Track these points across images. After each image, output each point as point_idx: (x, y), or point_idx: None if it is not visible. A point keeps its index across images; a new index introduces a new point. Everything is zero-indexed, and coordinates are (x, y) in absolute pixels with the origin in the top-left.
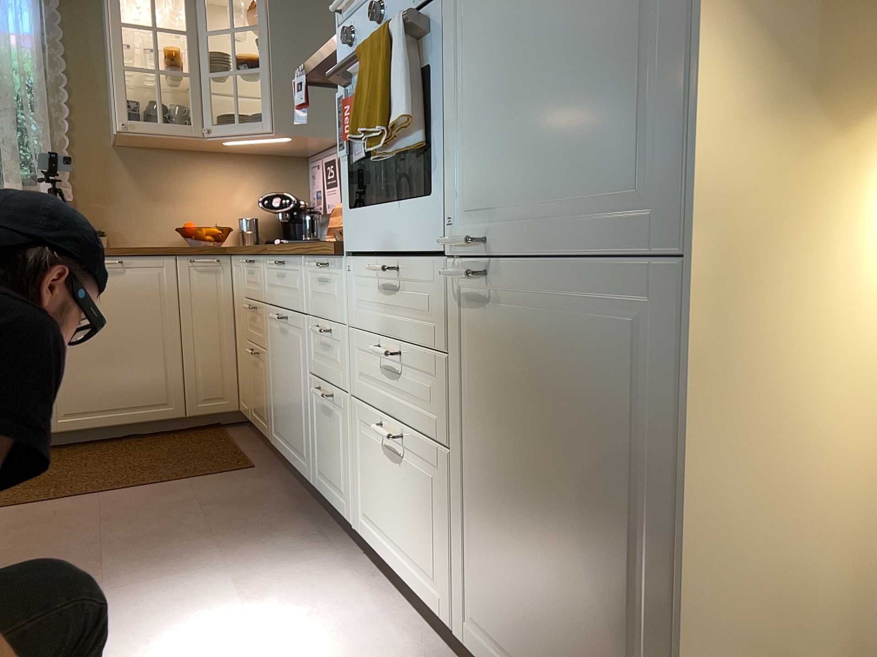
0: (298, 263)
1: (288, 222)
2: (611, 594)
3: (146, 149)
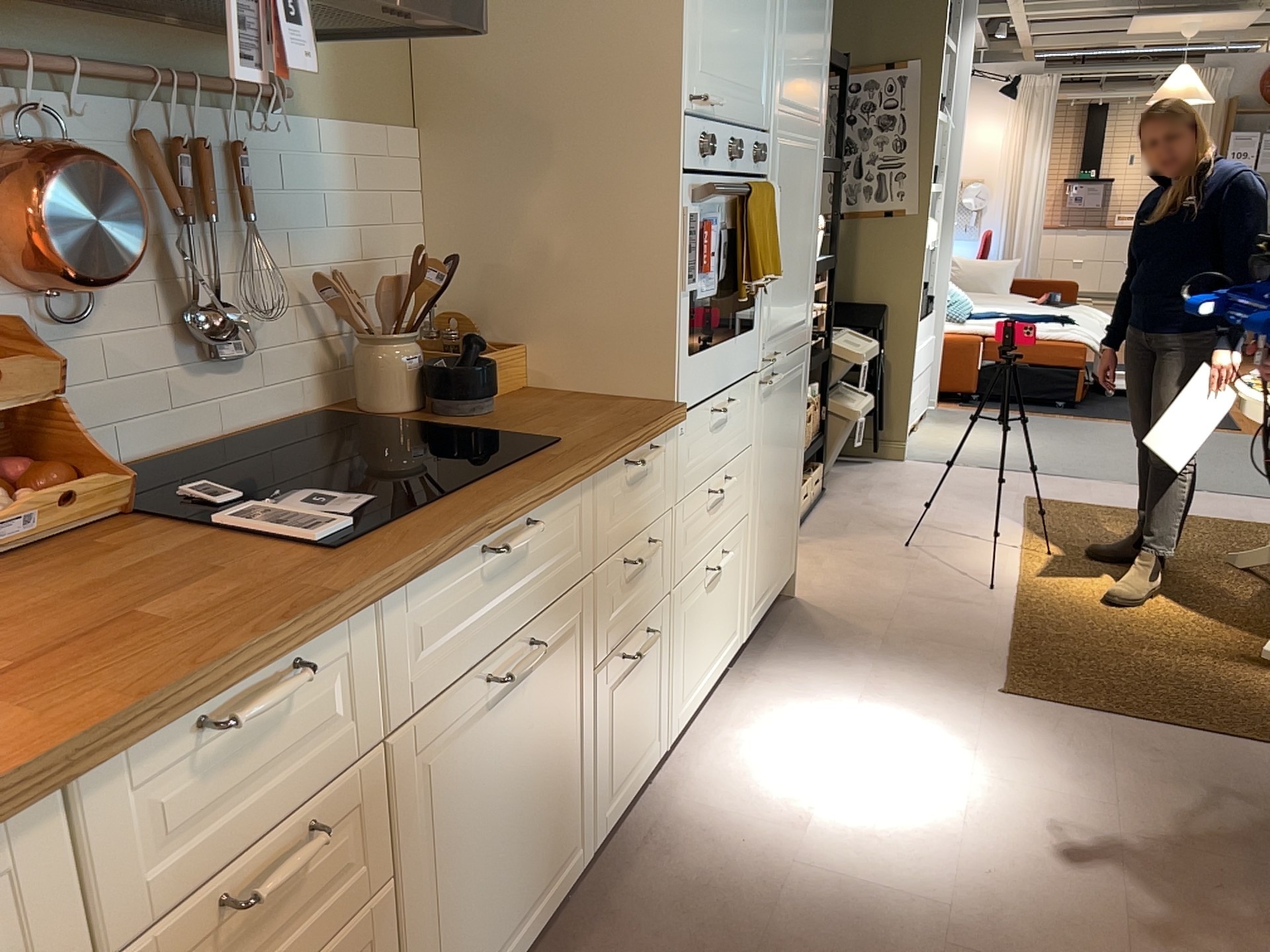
0: (579, 490)
1: None
2: (789, 492)
3: None
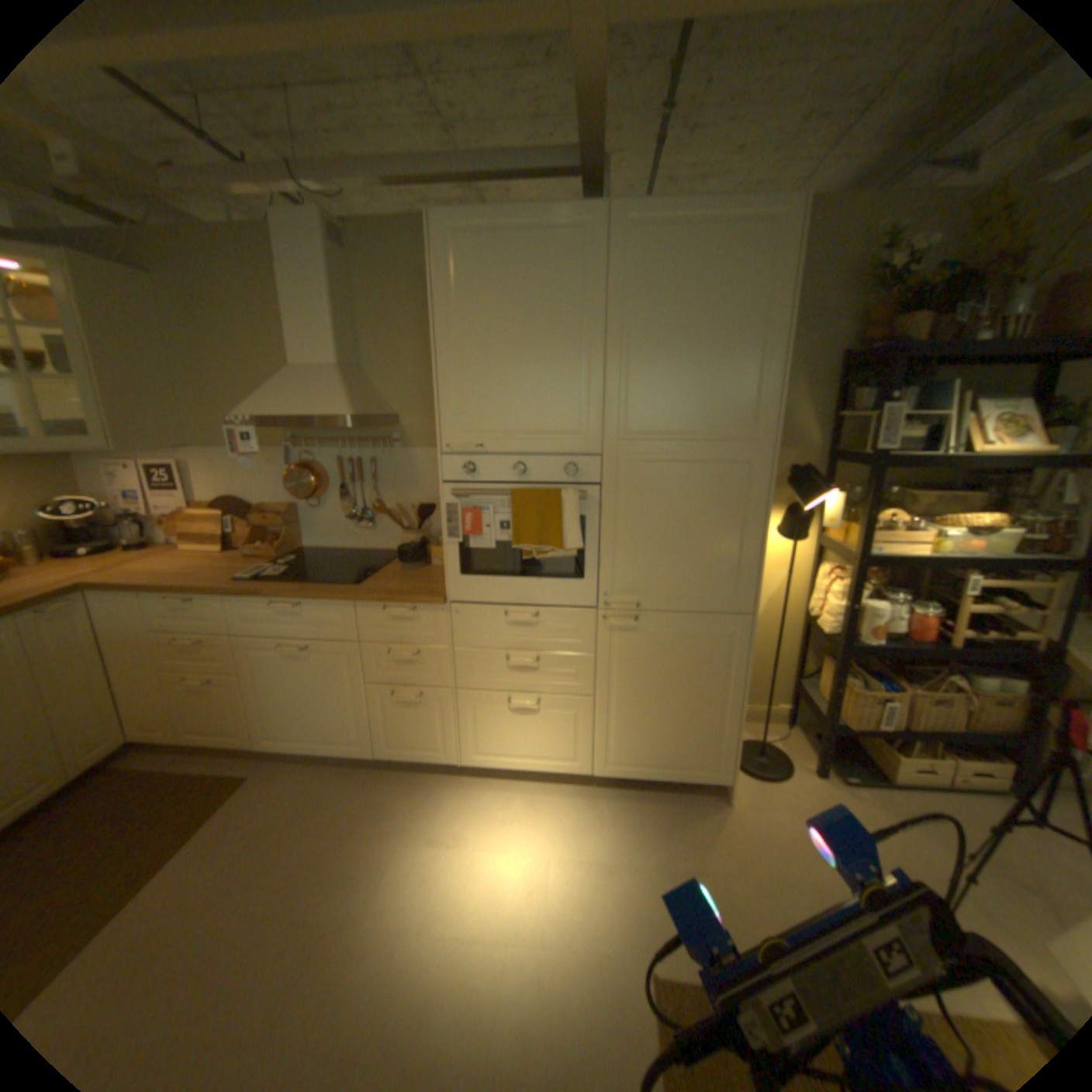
0: (339, 606)
1: (79, 529)
2: (703, 718)
3: None
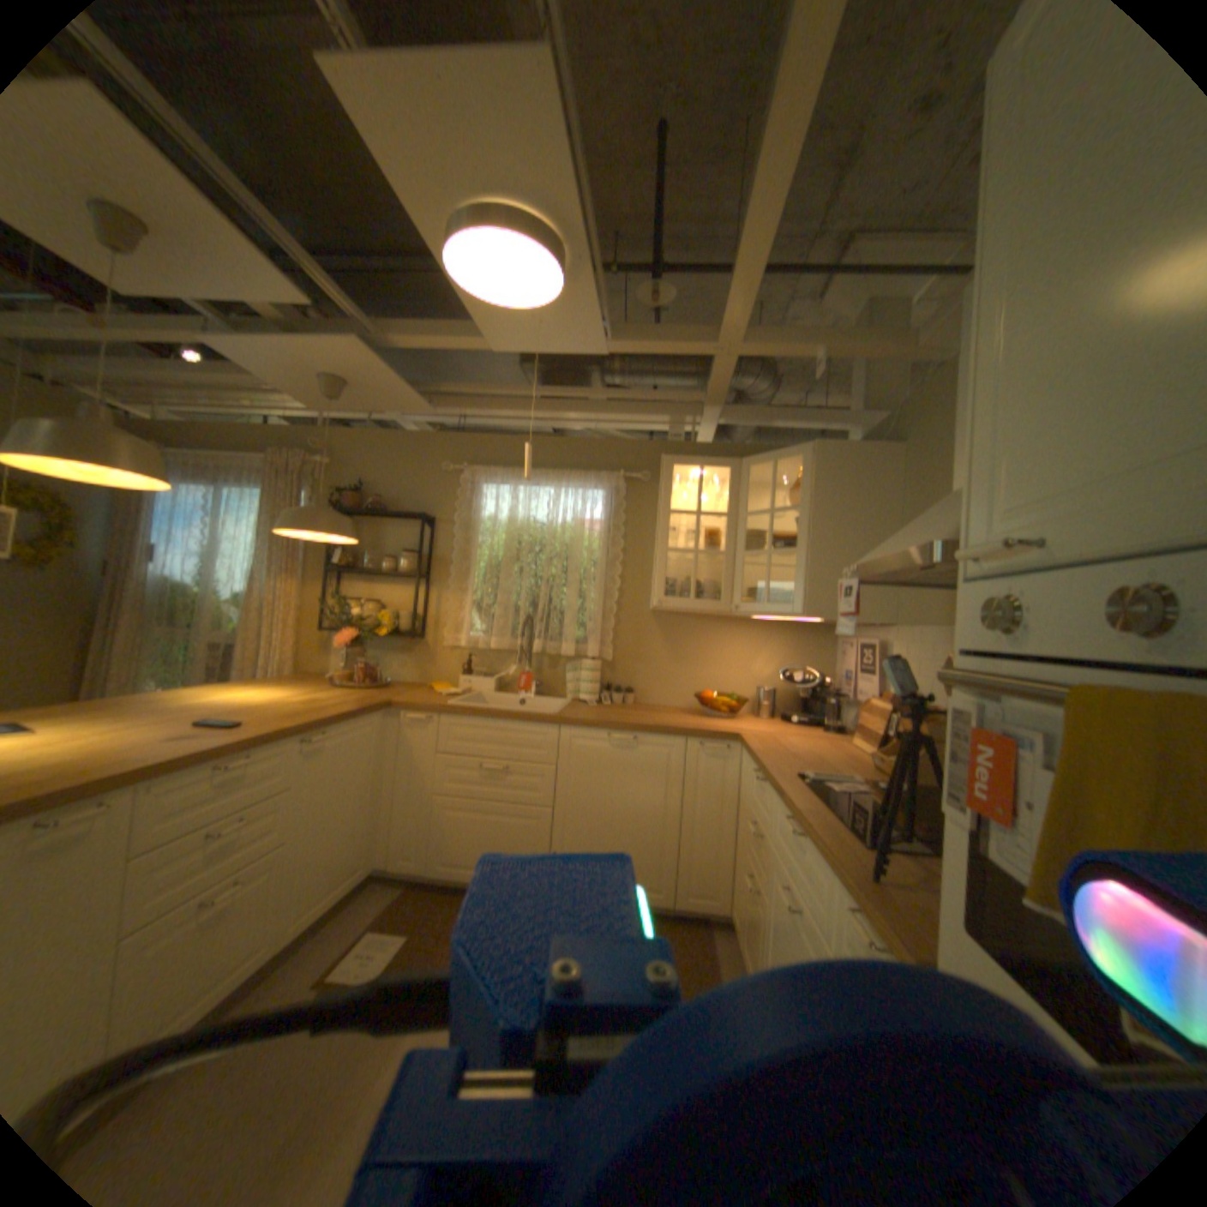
0: (828, 867)
1: (809, 699)
2: None
3: (678, 615)
